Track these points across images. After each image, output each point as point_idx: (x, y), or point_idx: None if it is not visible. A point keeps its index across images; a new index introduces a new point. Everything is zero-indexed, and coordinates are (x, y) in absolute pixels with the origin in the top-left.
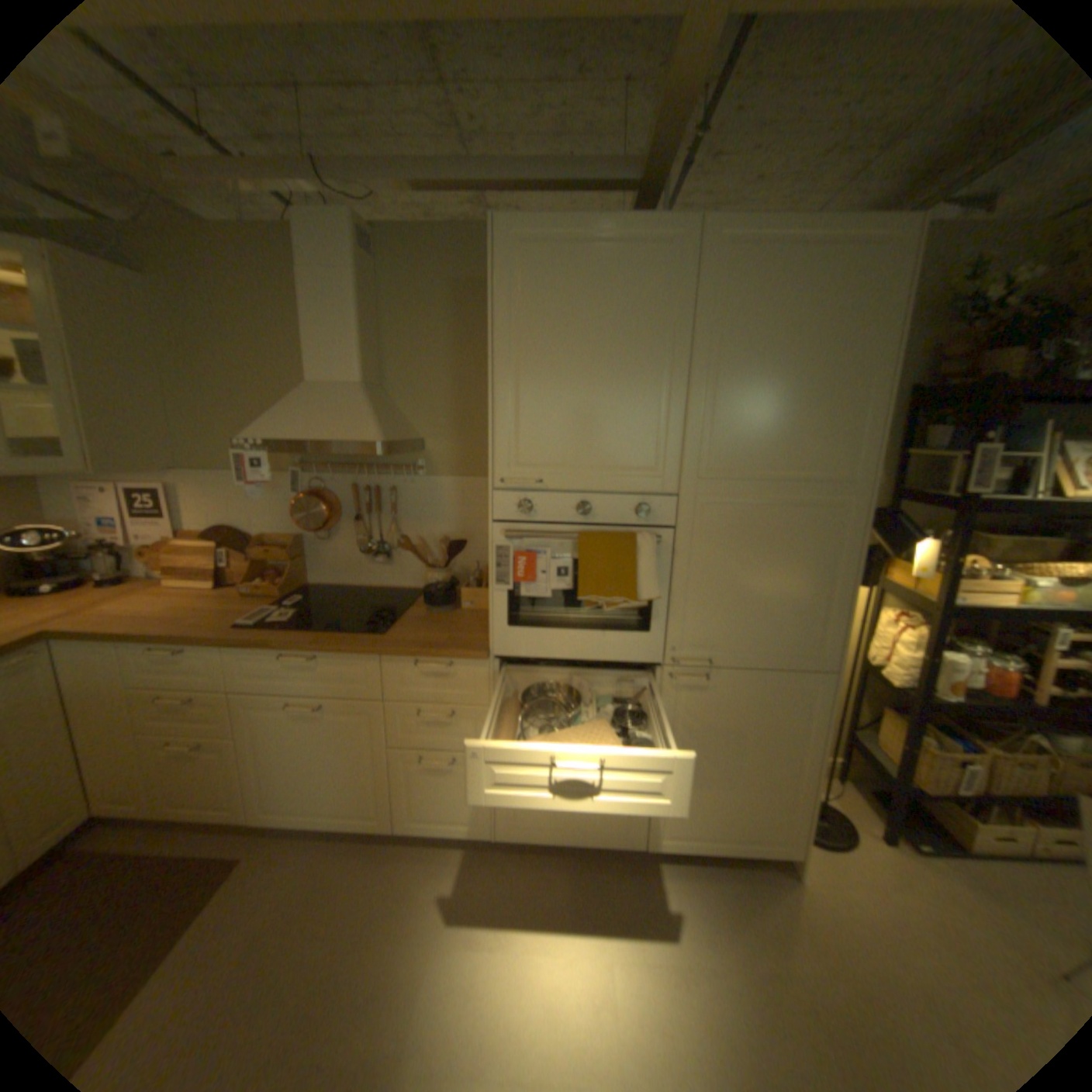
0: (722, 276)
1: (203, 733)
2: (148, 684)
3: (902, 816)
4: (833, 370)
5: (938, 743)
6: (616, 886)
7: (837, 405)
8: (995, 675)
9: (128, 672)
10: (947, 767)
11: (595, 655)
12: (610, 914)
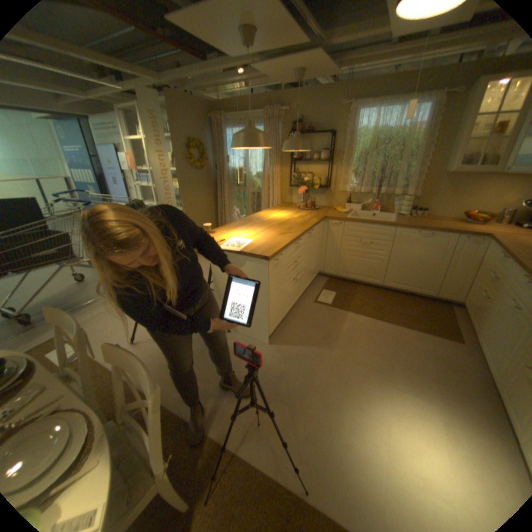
0: None
1: (492, 293)
2: (495, 265)
3: None
4: None
5: None
6: None
7: None
8: None
9: (495, 258)
10: None
11: None
12: None
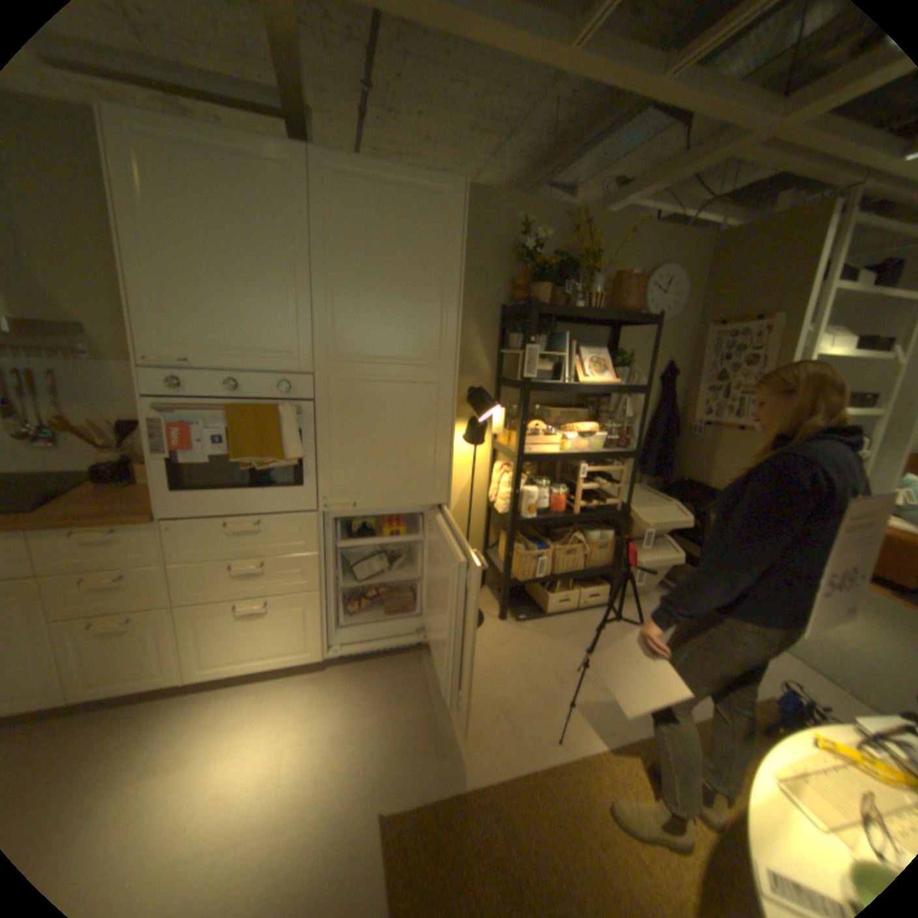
0: (327, 201)
1: None
2: None
3: (506, 598)
4: (417, 284)
5: (523, 547)
6: (296, 693)
7: (423, 310)
8: (552, 498)
9: None
10: (527, 561)
11: (257, 509)
12: (287, 714)
